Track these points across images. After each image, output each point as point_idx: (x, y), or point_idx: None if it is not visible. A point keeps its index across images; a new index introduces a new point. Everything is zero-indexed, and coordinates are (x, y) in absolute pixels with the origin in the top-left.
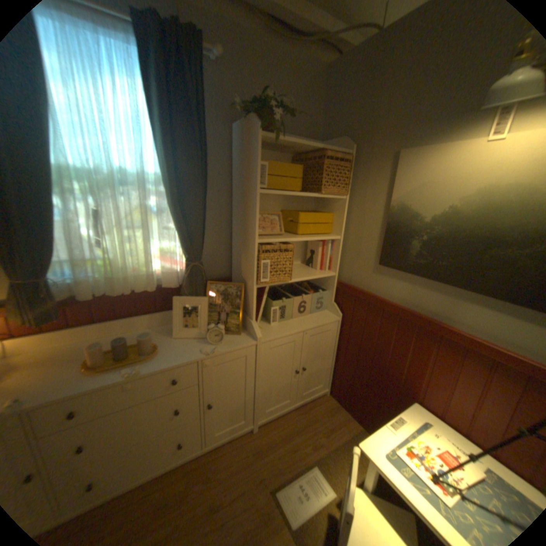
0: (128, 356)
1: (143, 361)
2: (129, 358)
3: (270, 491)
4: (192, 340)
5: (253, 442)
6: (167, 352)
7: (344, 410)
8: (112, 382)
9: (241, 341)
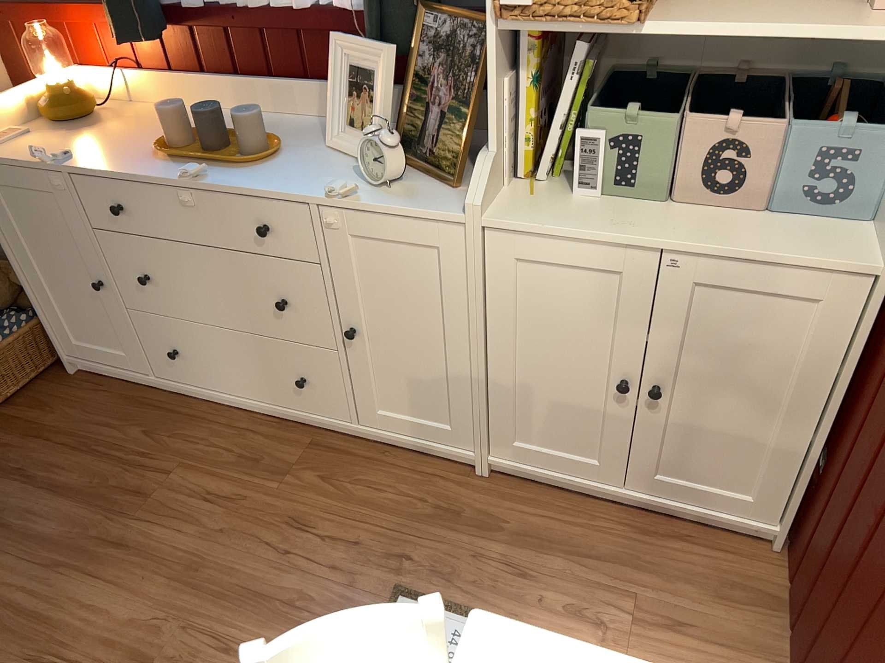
0: (225, 147)
1: (238, 163)
2: (227, 150)
3: (403, 584)
4: (355, 159)
5: (464, 486)
6: (287, 164)
7: (789, 615)
8: (168, 177)
9: (440, 198)
